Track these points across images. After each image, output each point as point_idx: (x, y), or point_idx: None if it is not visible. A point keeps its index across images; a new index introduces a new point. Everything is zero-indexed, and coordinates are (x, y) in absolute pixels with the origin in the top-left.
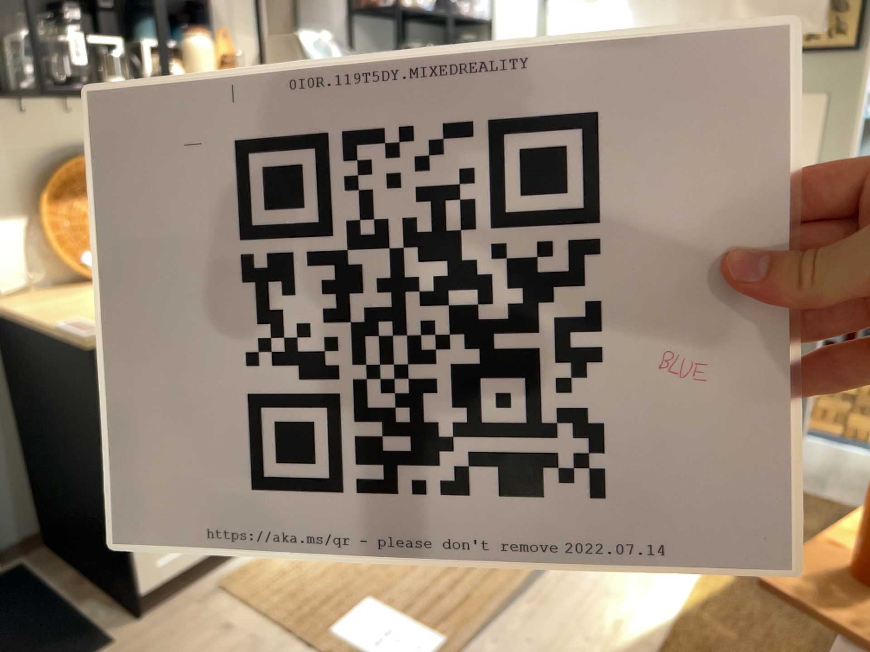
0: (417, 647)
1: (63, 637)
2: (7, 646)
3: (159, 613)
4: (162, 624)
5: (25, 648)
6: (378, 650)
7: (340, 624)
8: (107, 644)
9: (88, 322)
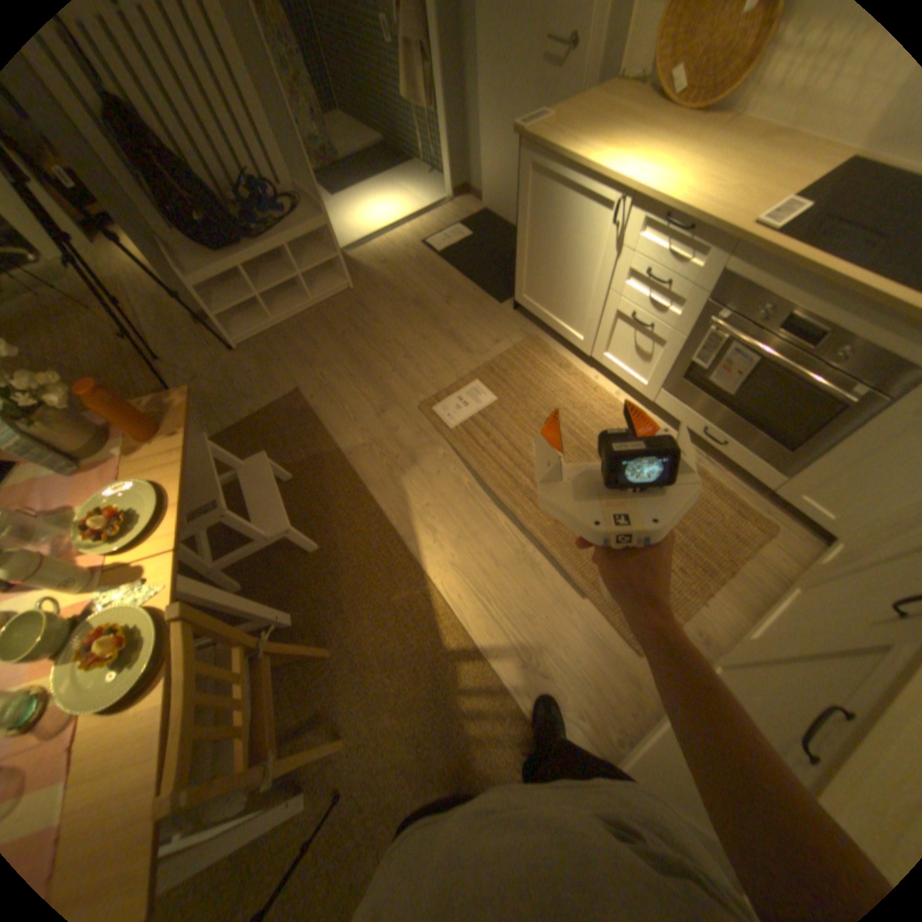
0: (453, 416)
1: (510, 287)
2: (510, 273)
3: (517, 316)
4: (509, 318)
5: (506, 278)
6: (457, 398)
7: (482, 384)
8: (501, 302)
9: (546, 119)
